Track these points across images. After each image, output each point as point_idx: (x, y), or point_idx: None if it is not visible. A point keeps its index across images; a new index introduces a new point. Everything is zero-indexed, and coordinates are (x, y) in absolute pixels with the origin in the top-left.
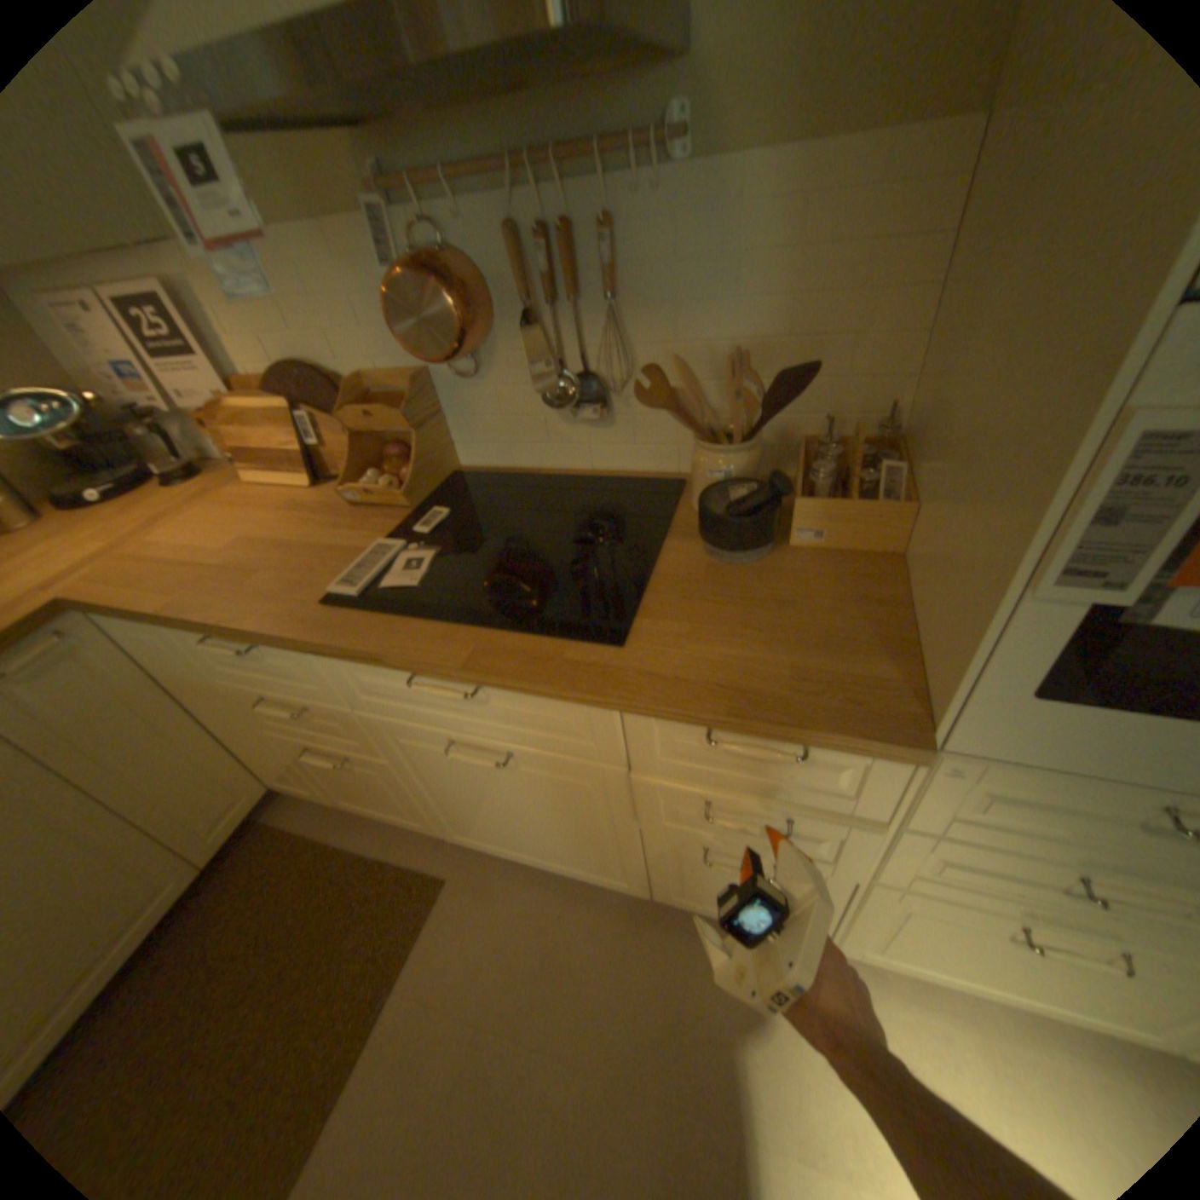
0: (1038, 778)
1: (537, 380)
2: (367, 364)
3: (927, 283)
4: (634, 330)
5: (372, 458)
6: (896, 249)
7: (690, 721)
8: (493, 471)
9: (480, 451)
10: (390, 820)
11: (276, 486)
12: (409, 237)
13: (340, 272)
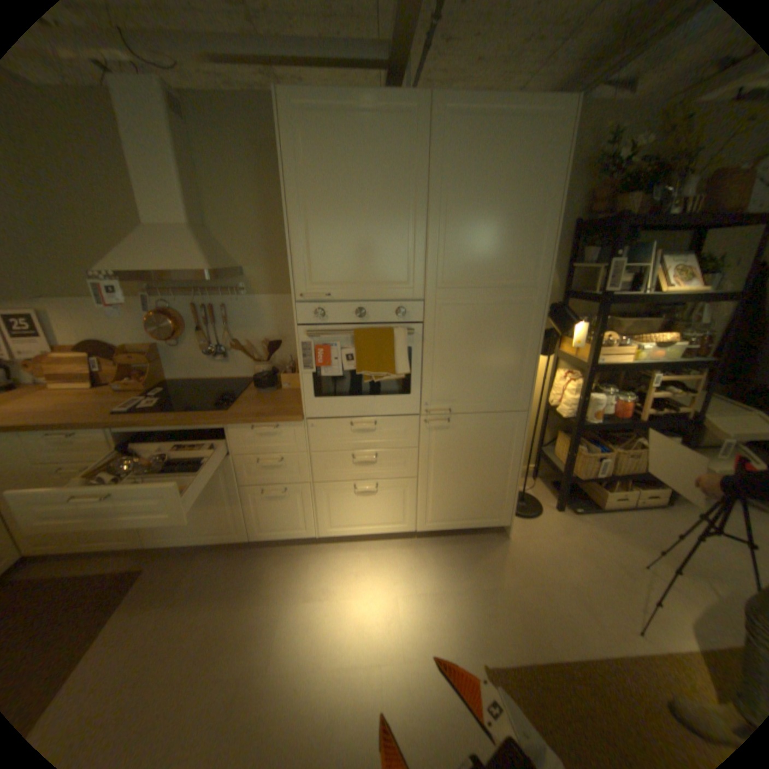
0: (326, 422)
1: (200, 348)
2: (128, 343)
3: None
4: (233, 334)
5: (125, 377)
6: None
7: (246, 427)
8: (180, 381)
9: (175, 374)
10: (111, 547)
11: (70, 390)
12: (156, 306)
13: (124, 314)
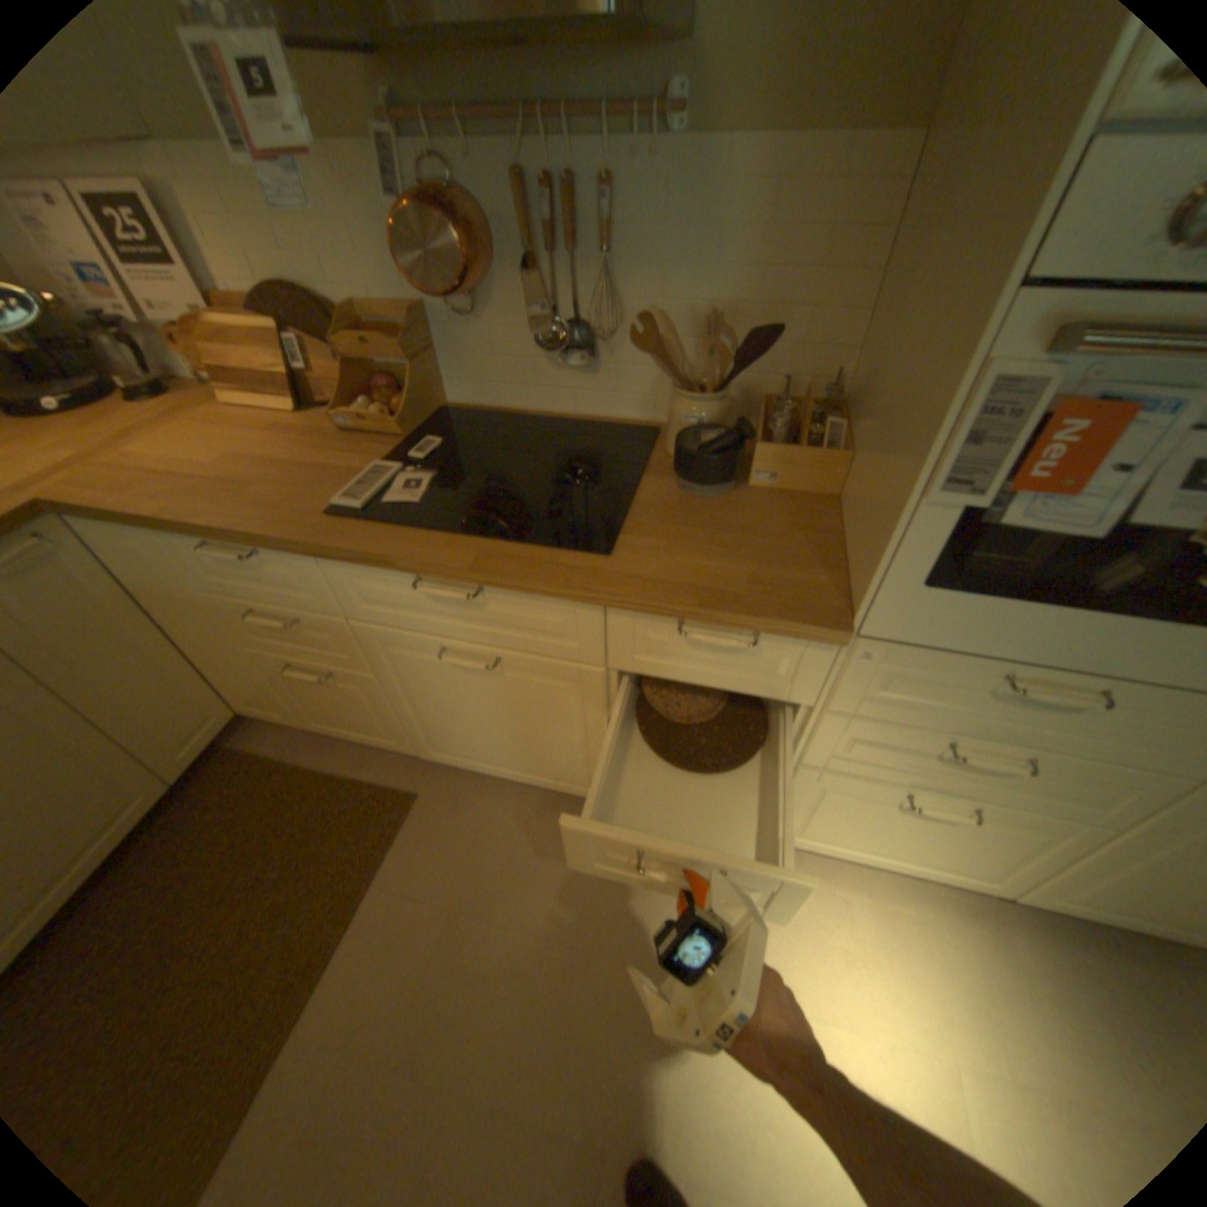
0: (923, 657)
1: (530, 324)
2: (361, 294)
3: (872, 269)
4: (624, 286)
5: (361, 388)
6: (849, 237)
7: (664, 618)
8: (480, 411)
9: (468, 390)
10: (365, 741)
11: (258, 410)
12: (418, 173)
13: (342, 199)
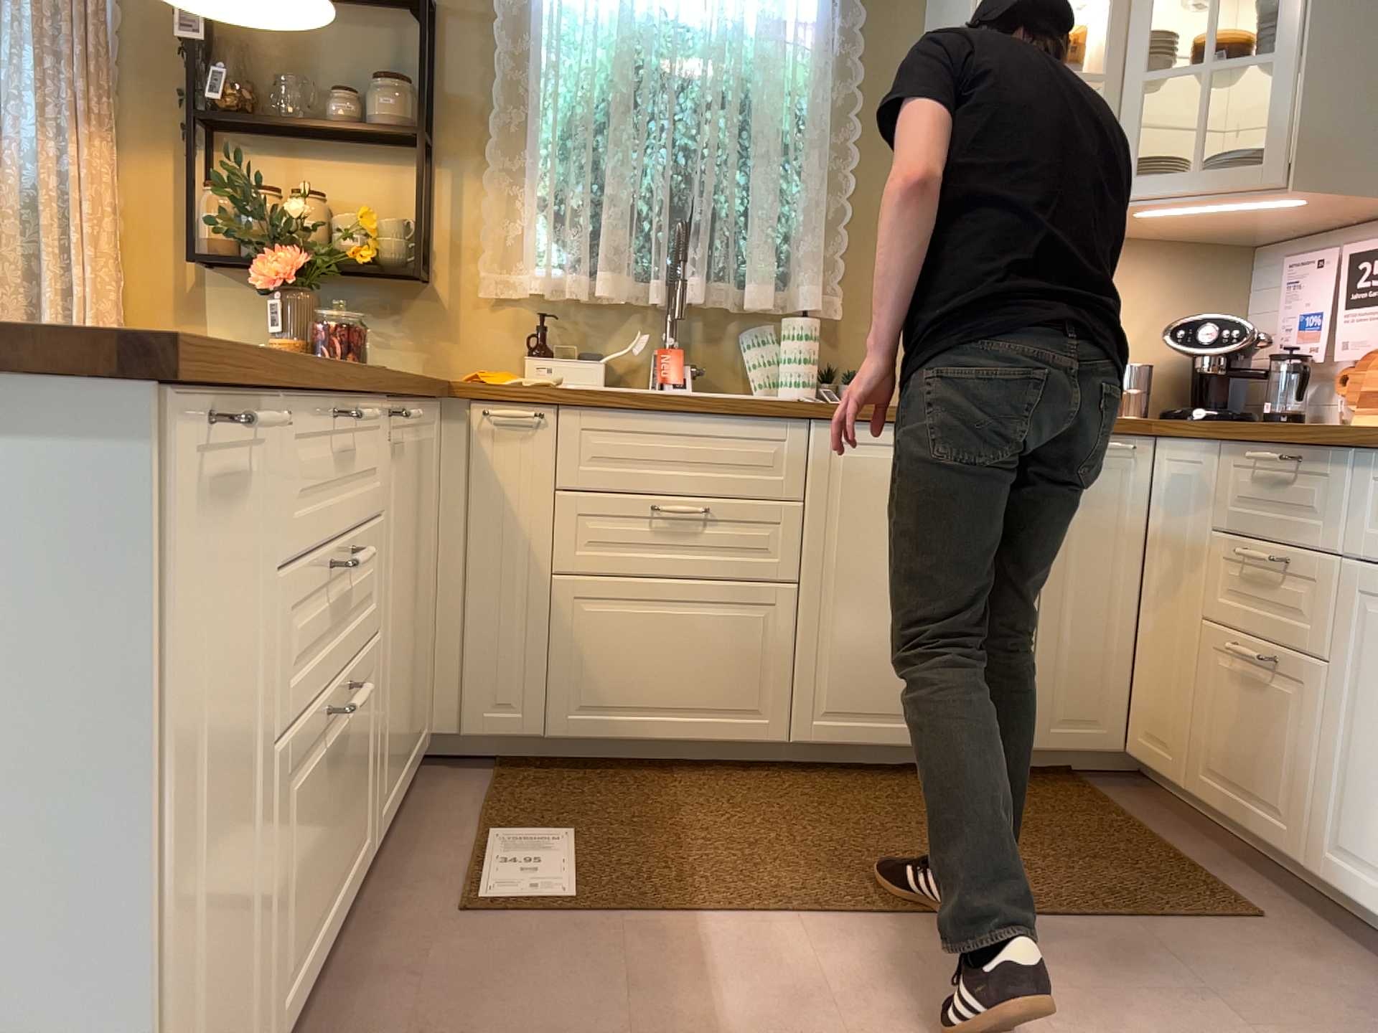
0: None
1: None
2: None
3: None
4: None
5: None
6: None
7: None
8: None
9: None
10: (1250, 819)
11: None
12: None
13: None
